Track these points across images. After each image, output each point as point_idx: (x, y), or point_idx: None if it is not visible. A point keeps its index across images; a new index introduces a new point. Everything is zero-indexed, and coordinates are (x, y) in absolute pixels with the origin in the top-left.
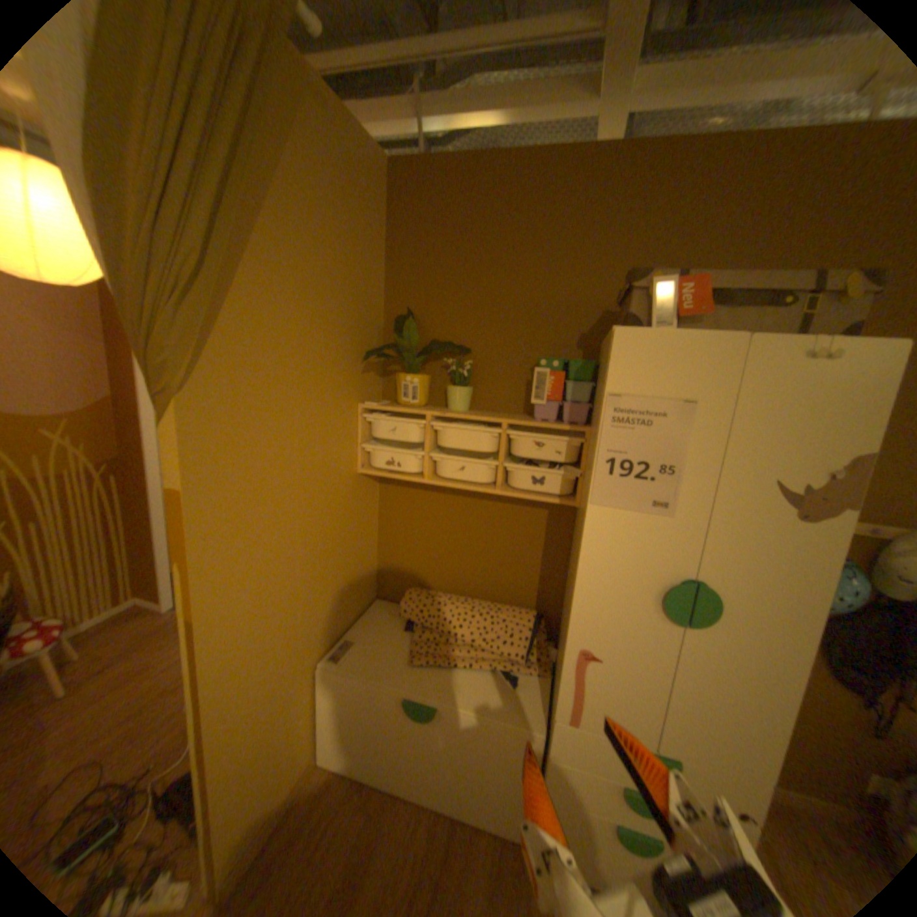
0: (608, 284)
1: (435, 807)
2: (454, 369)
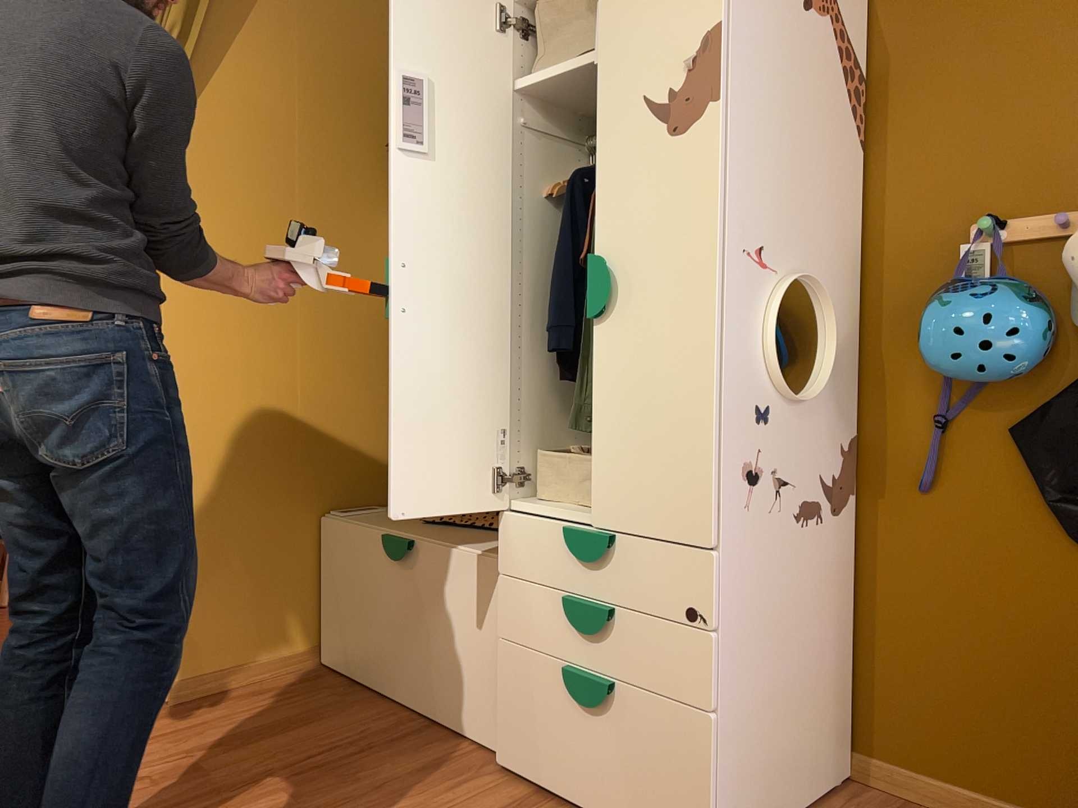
0: None
1: (417, 704)
2: None
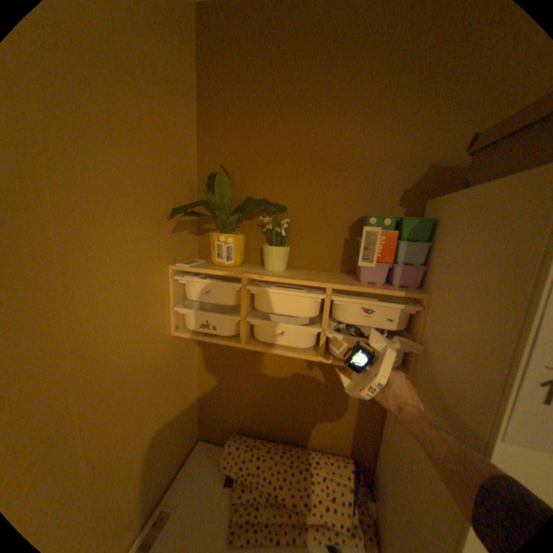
0: (437, 135)
1: None
2: (271, 226)
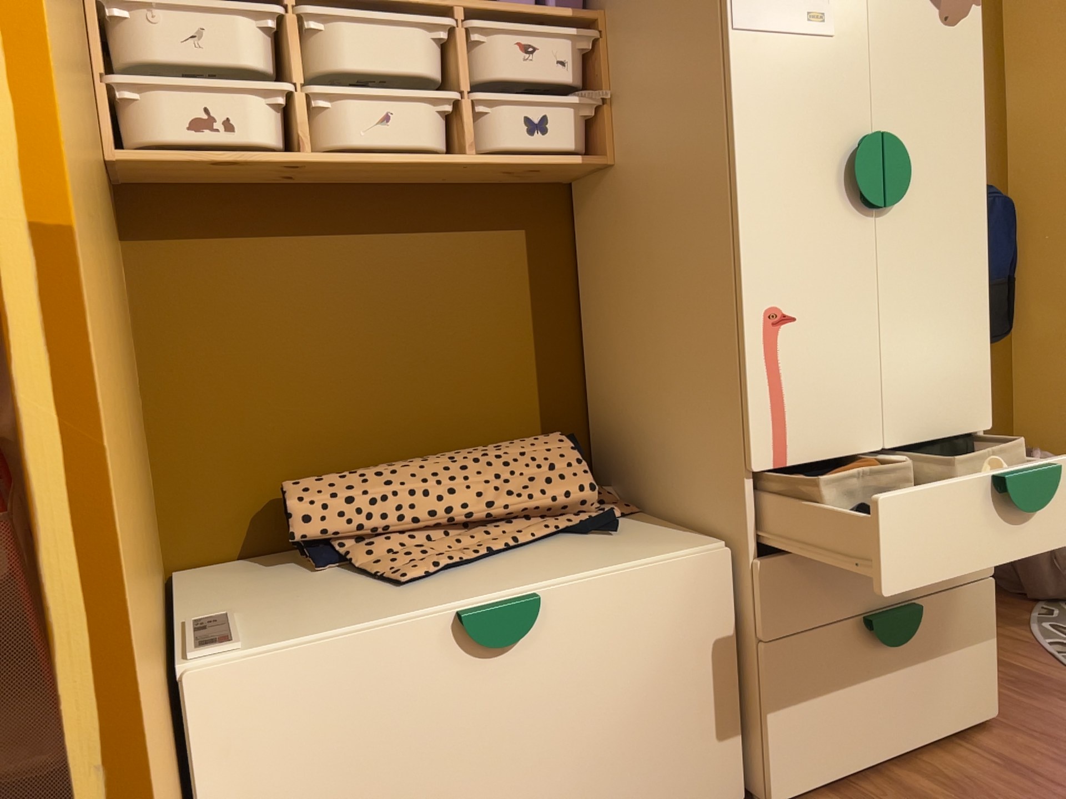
0: None
1: None
2: None
